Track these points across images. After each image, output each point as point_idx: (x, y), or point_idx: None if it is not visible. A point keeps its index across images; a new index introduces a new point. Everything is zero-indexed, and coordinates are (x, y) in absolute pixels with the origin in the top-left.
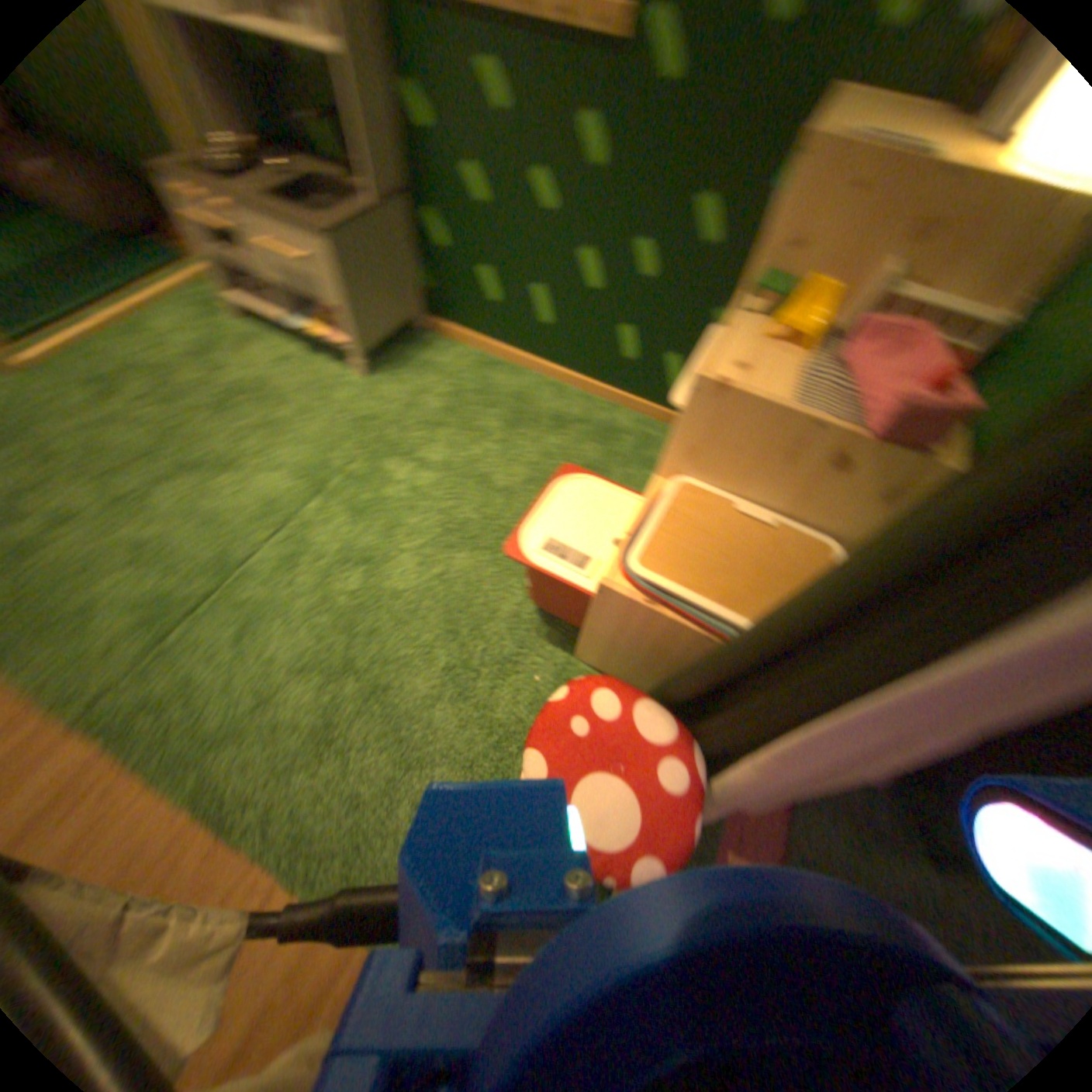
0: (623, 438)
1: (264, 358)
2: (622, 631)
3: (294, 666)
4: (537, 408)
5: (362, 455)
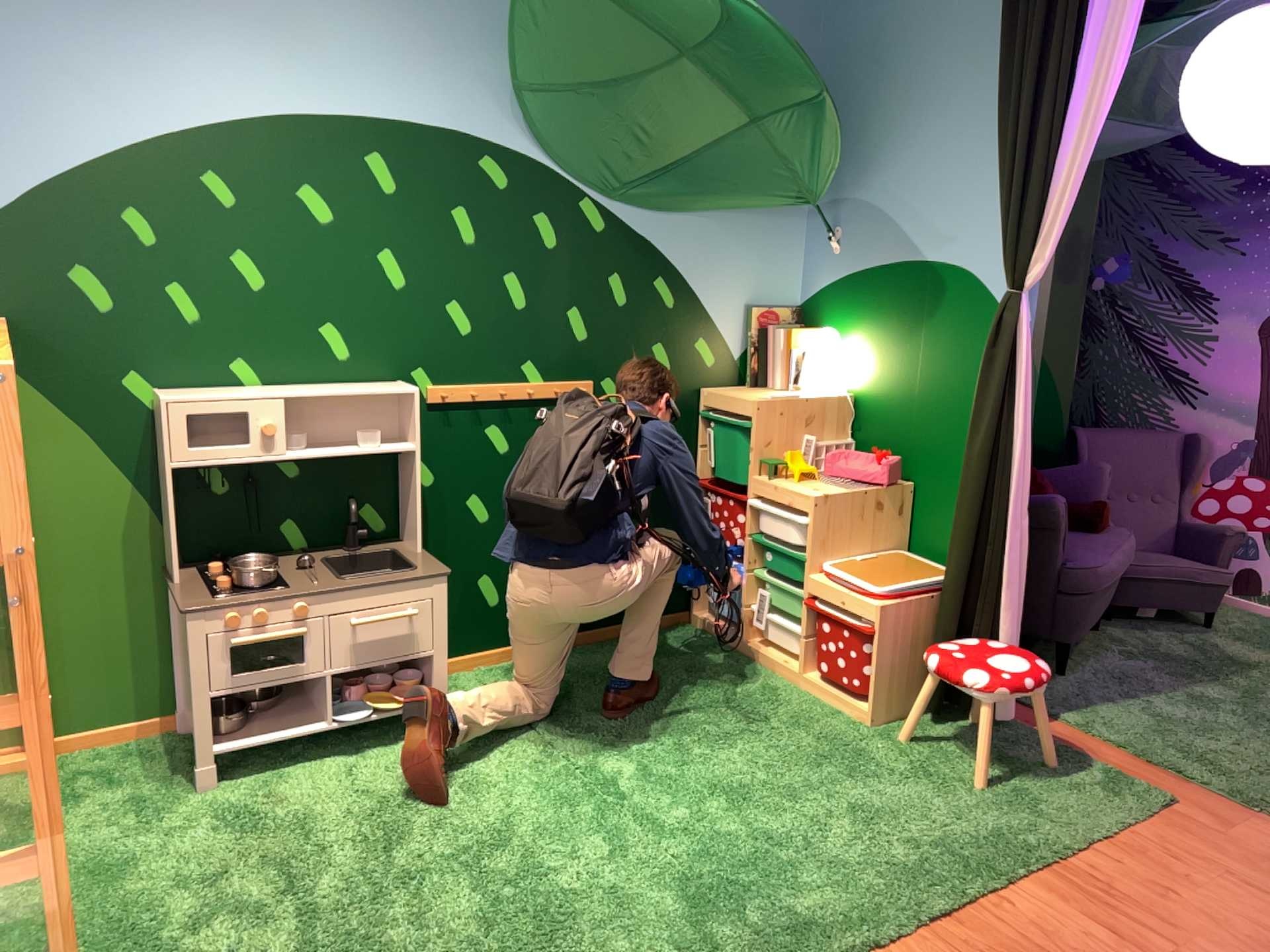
0: (671, 644)
1: (336, 775)
2: (890, 642)
3: (798, 834)
4: (598, 663)
5: (570, 753)
